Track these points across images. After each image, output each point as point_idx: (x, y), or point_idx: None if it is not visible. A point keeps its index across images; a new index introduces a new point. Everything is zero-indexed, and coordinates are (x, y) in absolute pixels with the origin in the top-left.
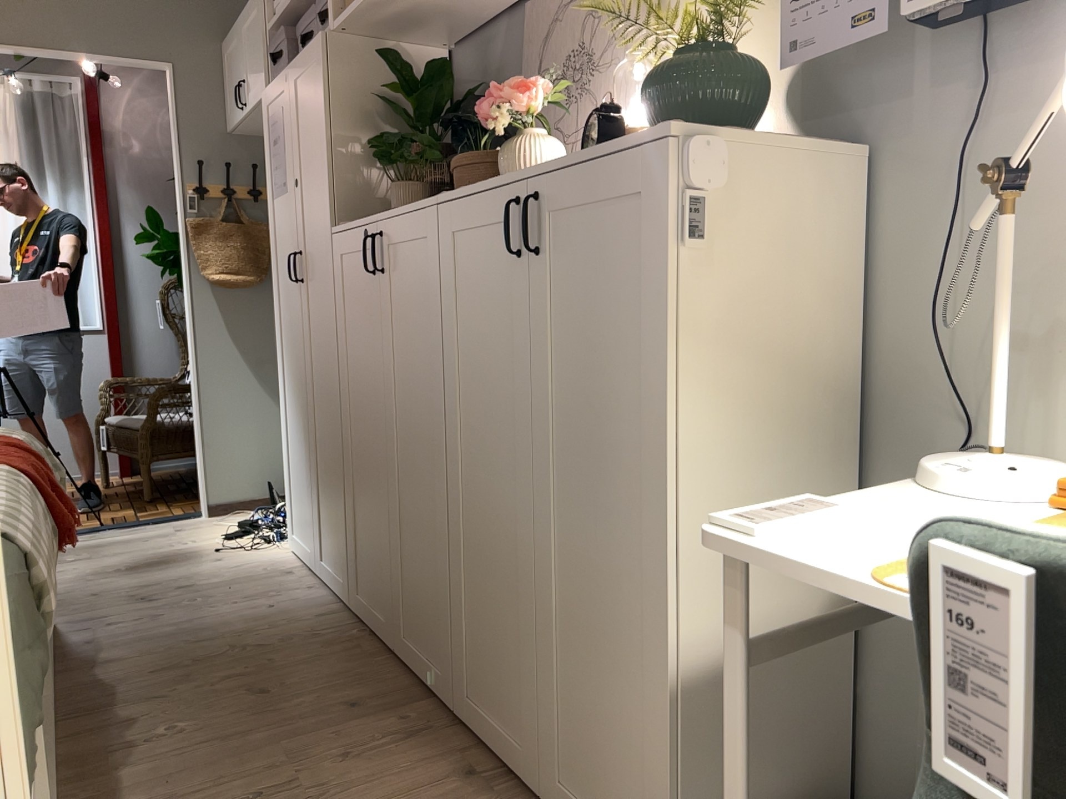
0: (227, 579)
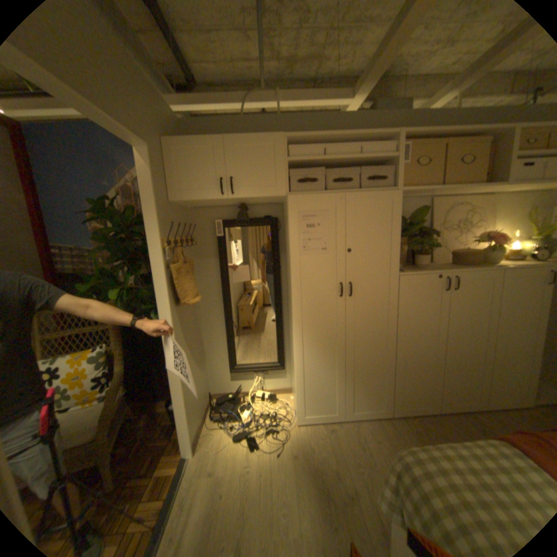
0: (332, 457)
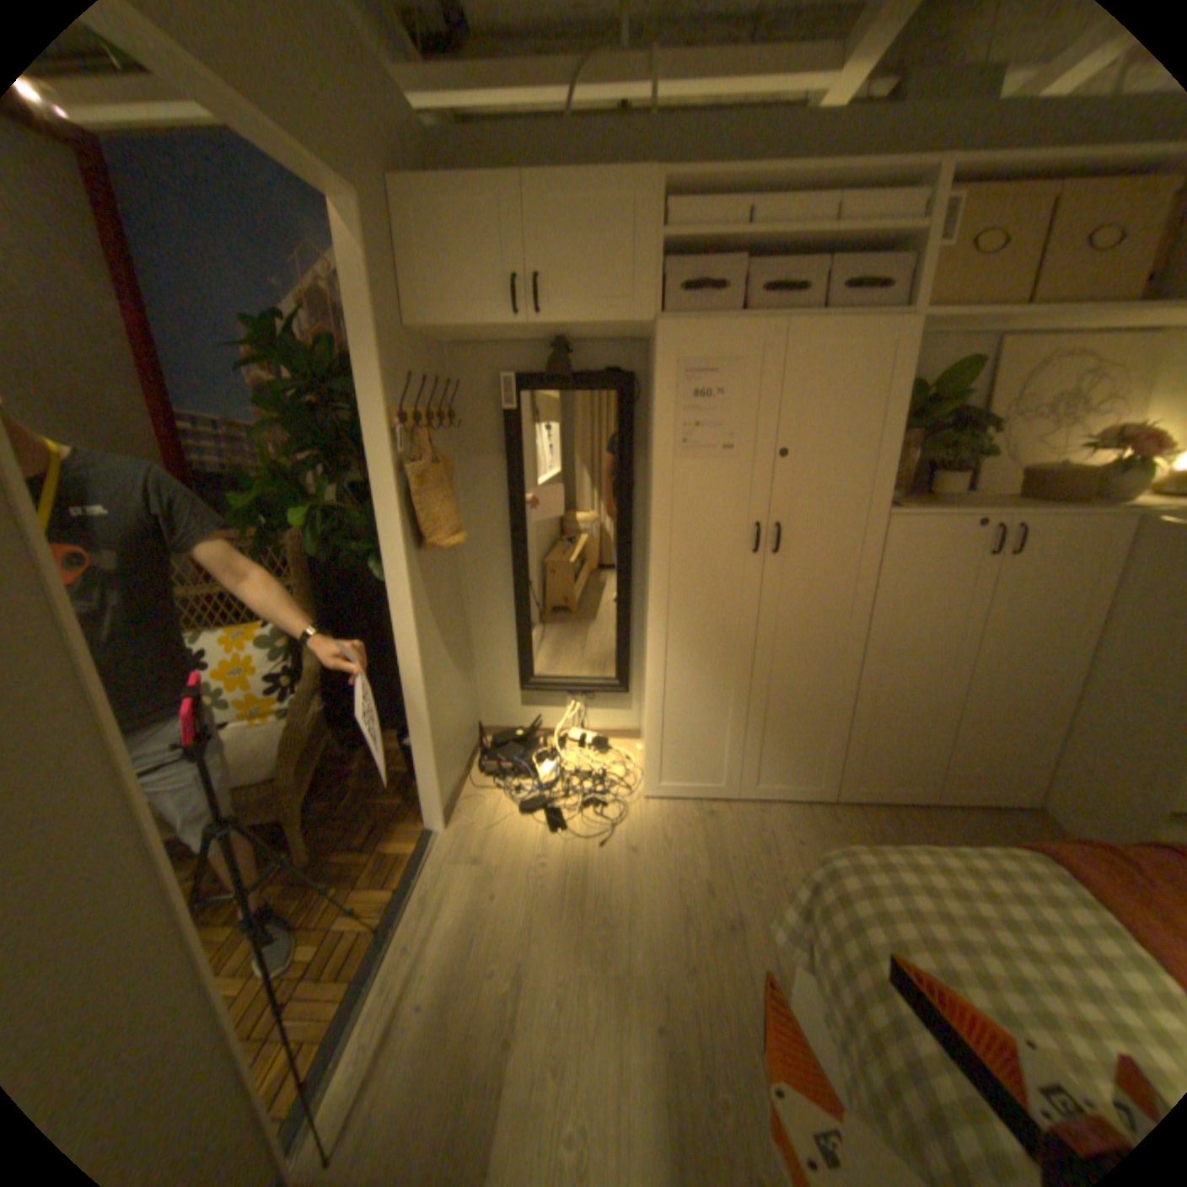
0: (705, 856)
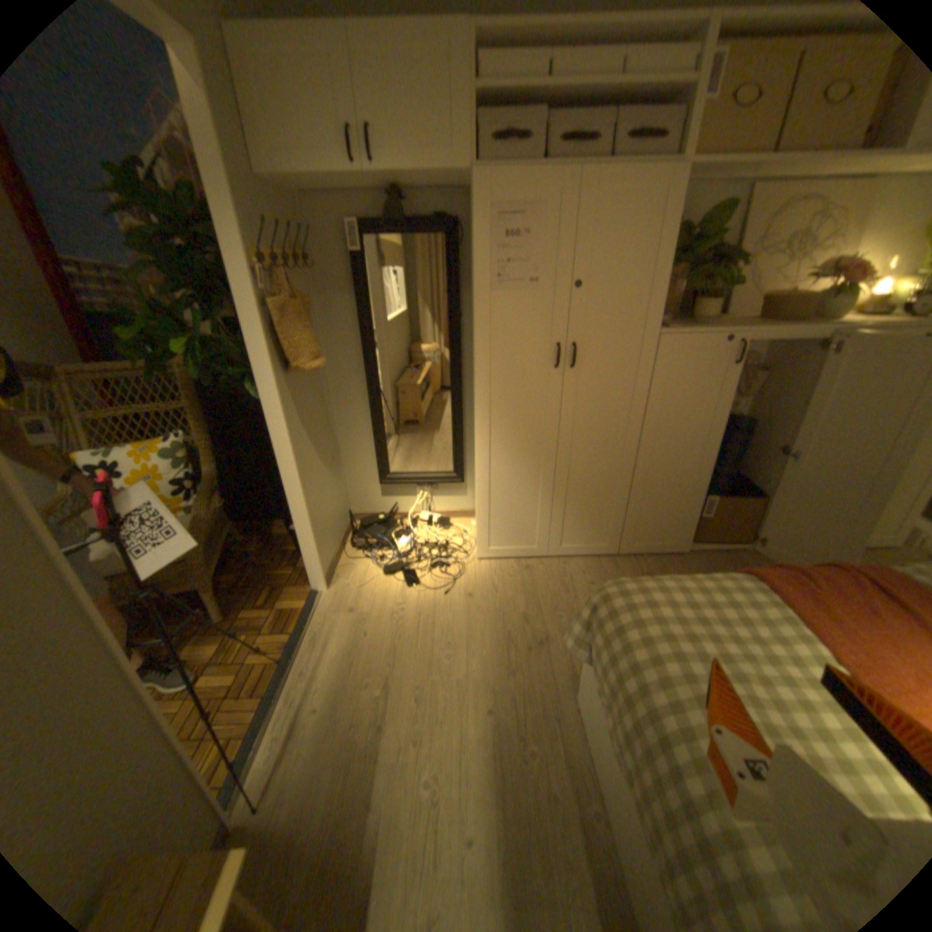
0: (522, 595)
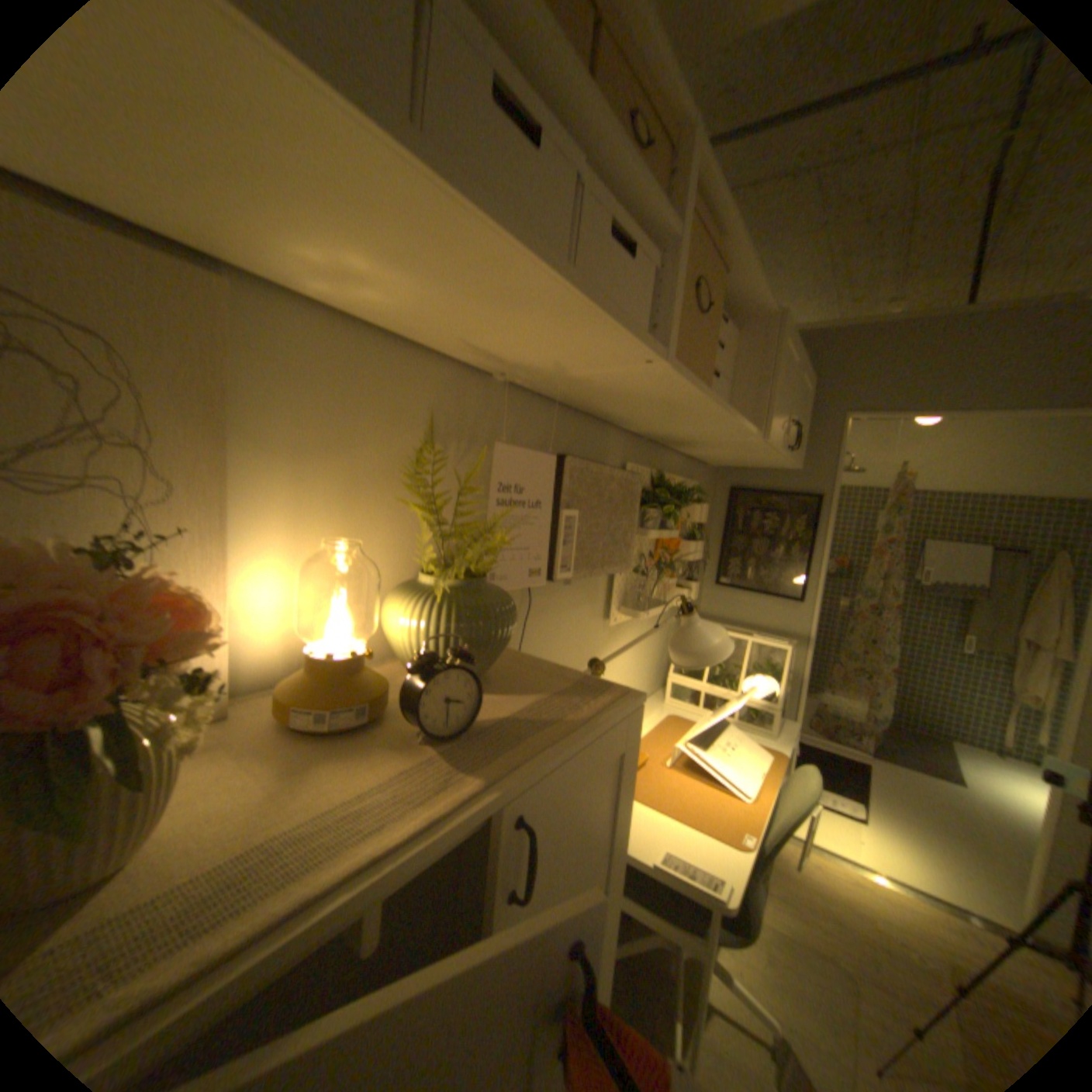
0: None
